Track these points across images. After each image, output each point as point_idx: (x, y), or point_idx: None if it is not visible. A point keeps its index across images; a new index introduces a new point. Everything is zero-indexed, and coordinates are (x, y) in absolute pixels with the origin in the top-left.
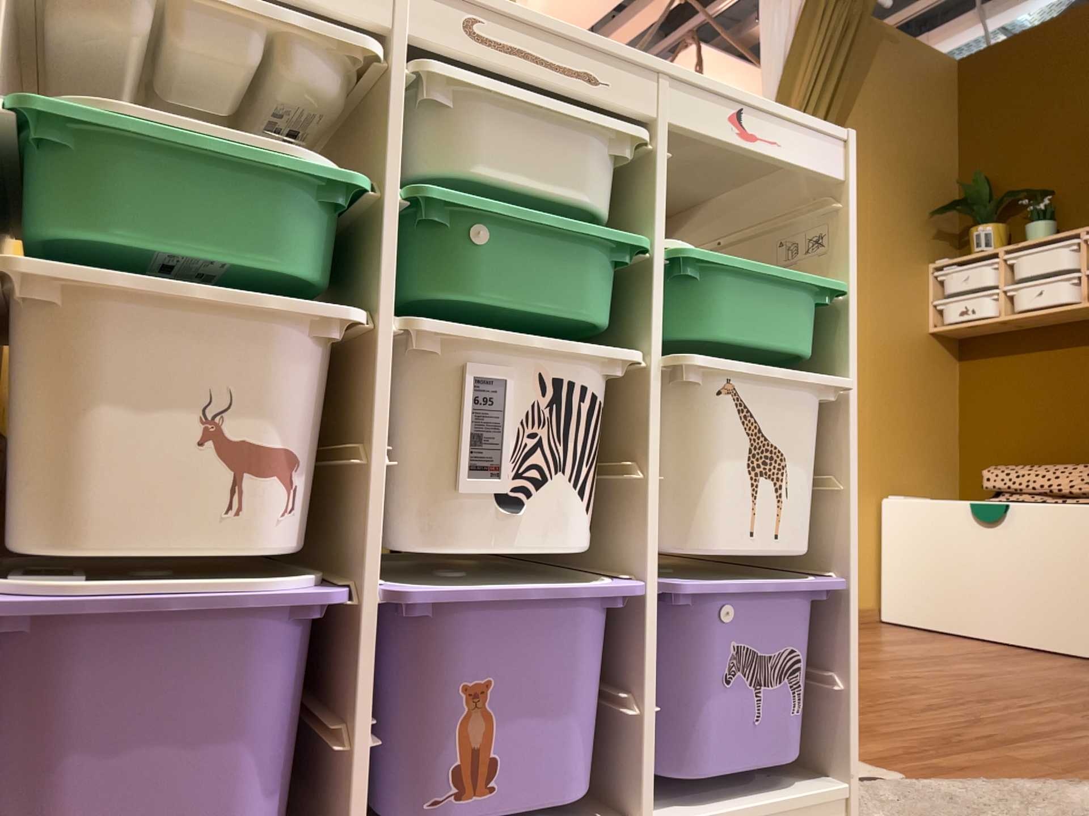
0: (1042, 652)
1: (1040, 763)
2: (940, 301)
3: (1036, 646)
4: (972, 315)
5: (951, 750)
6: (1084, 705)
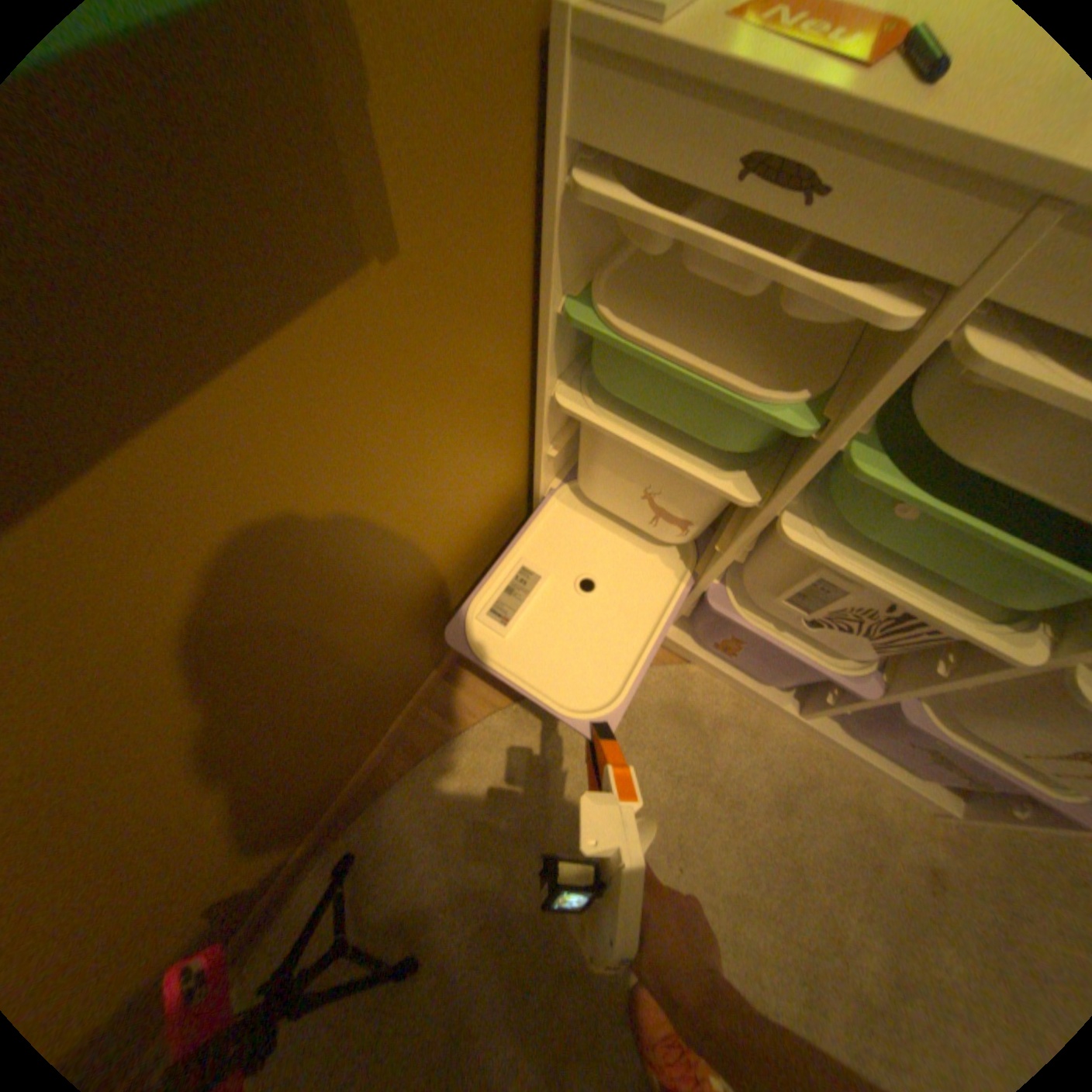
0: None
1: None
2: None
3: None
4: None
5: None
6: None
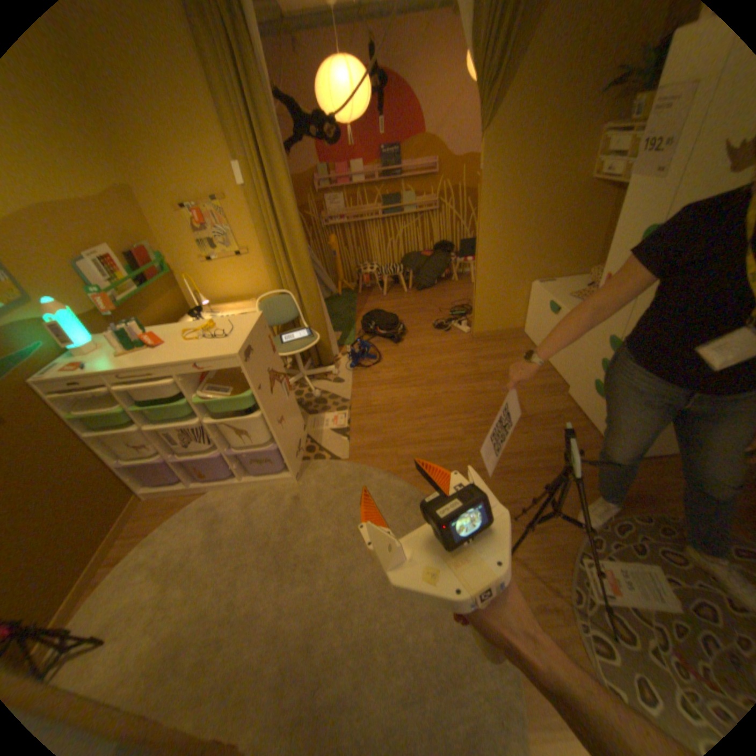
0: (551, 375)
1: (395, 462)
2: (605, 156)
3: (554, 370)
4: (616, 172)
5: (381, 449)
6: (480, 427)
